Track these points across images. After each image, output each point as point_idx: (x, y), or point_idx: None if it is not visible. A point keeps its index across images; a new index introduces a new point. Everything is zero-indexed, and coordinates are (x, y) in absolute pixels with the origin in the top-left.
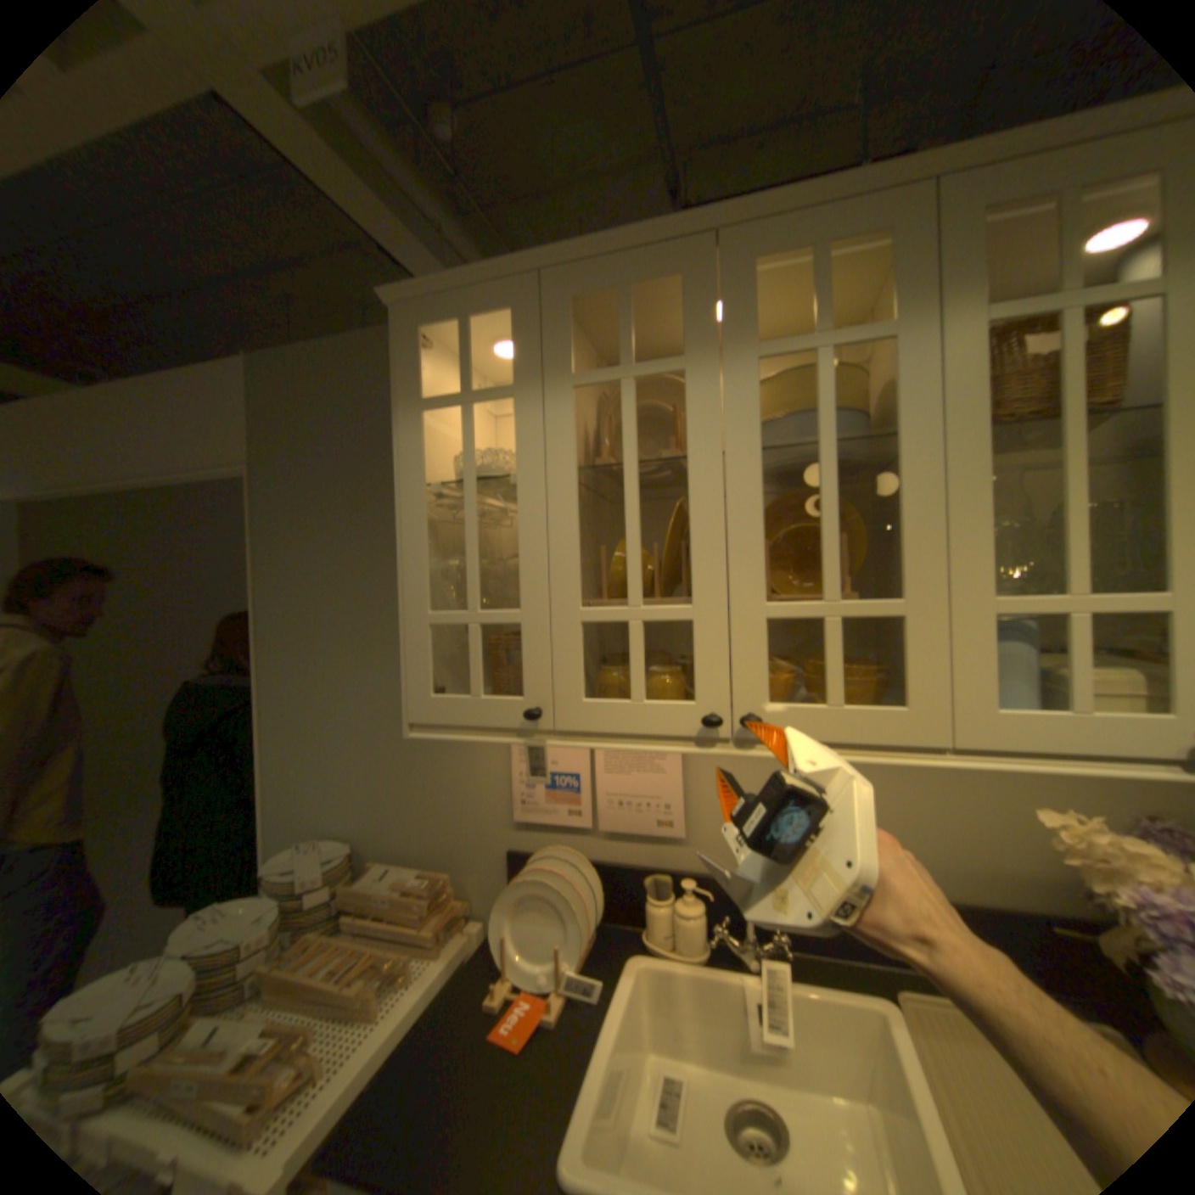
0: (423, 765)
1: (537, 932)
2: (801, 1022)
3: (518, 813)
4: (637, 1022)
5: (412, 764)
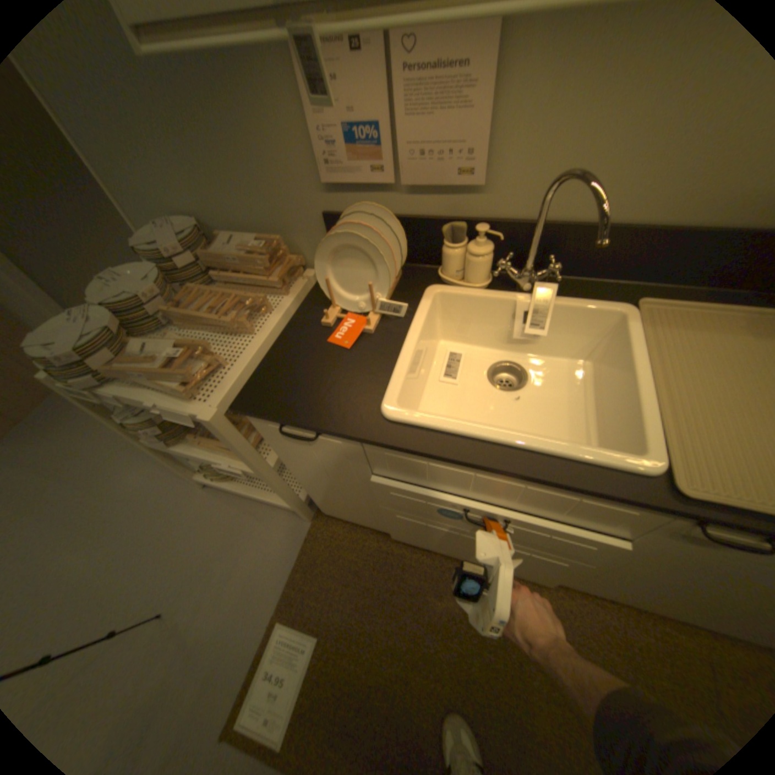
0: (220, 131)
1: (353, 273)
2: (553, 319)
3: (323, 175)
4: (432, 325)
5: (209, 132)
